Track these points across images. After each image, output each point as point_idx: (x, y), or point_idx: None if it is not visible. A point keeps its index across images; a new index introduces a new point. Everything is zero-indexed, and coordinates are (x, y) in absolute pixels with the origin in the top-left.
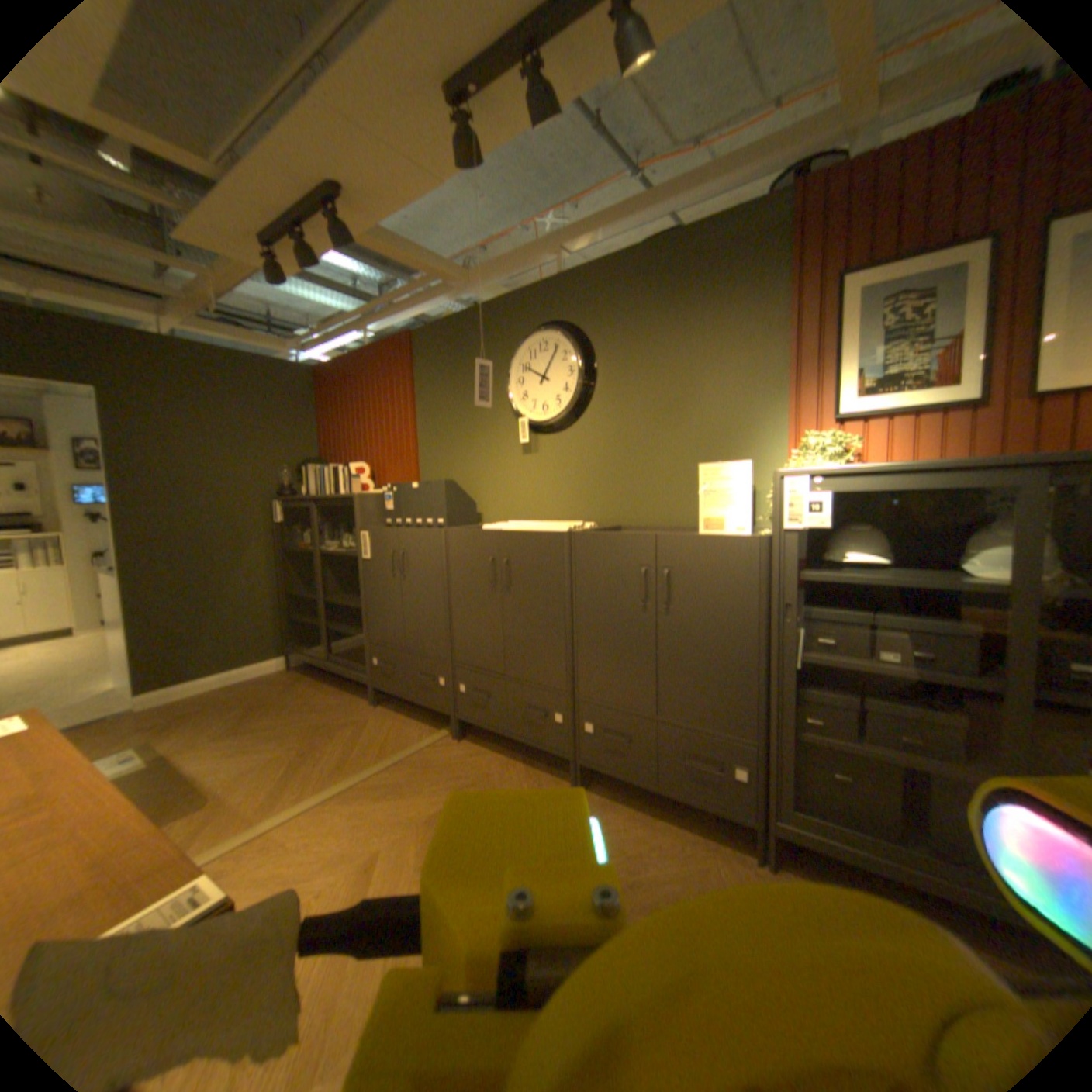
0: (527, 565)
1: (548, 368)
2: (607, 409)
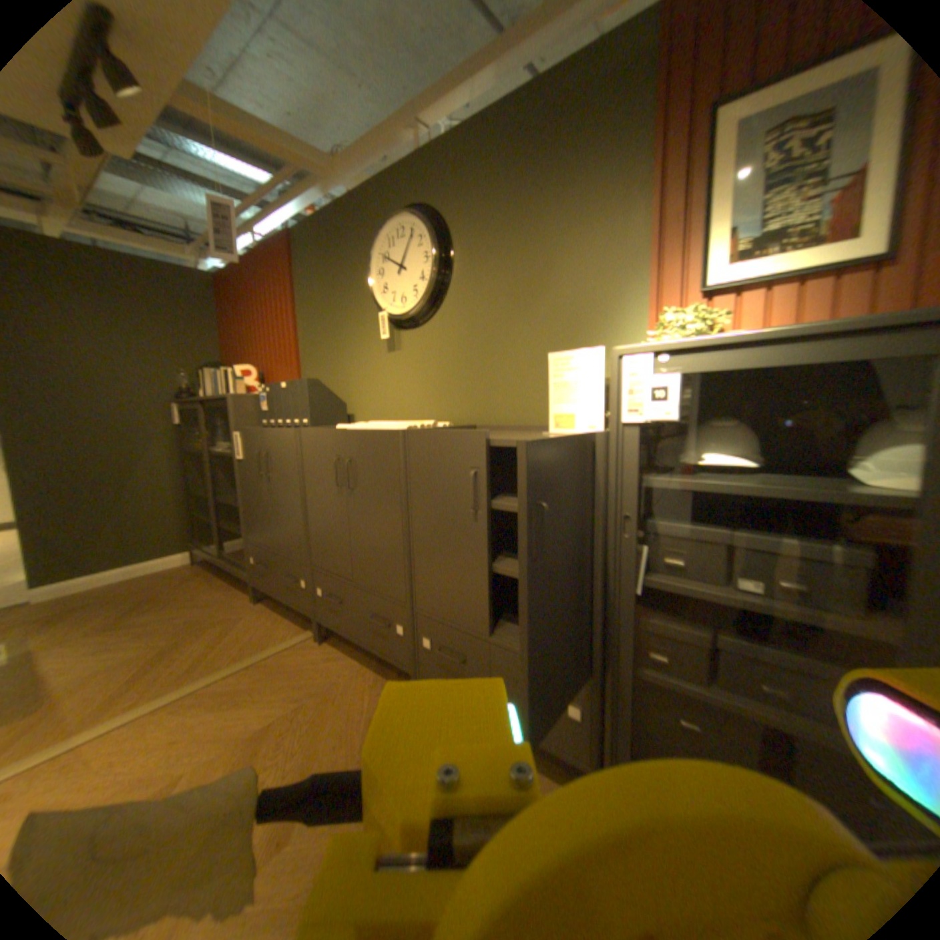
0: (368, 467)
1: (405, 256)
2: (463, 298)
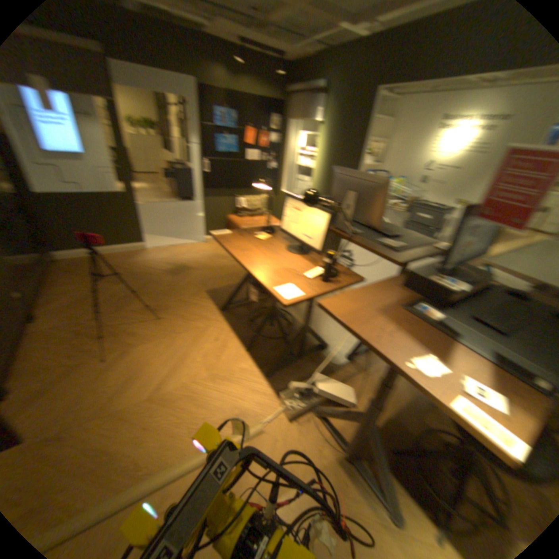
0: None
1: None
2: None
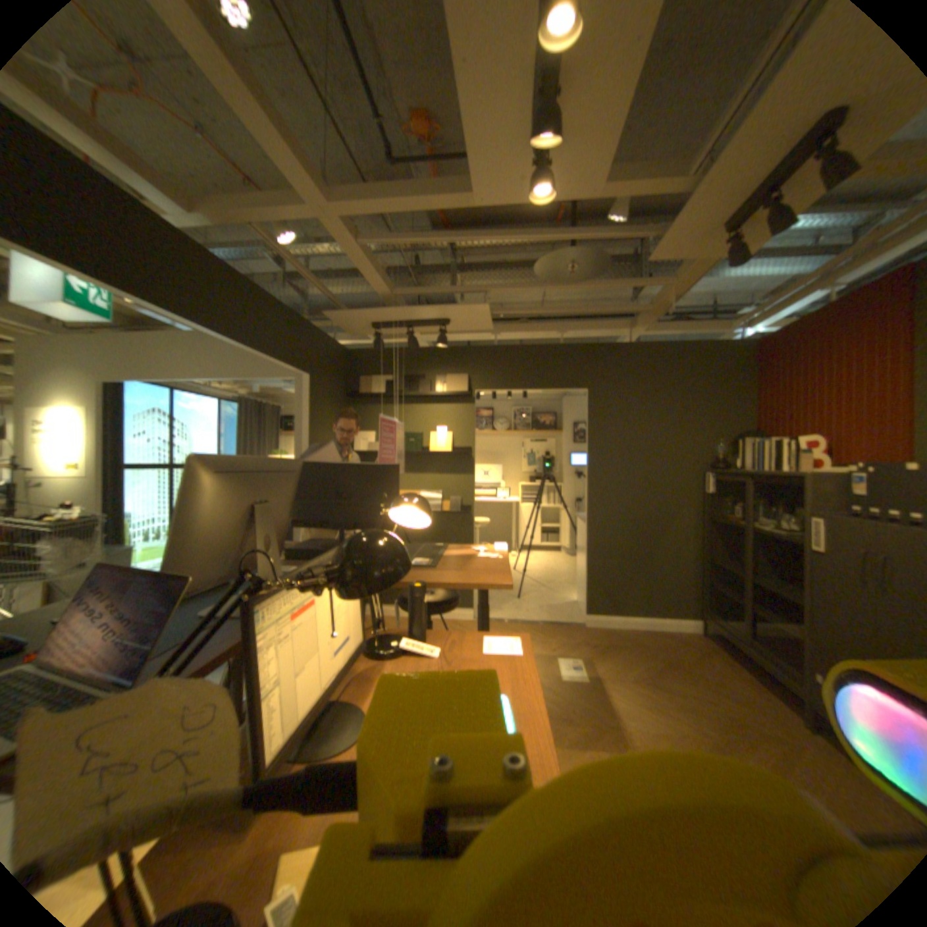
0: None
1: None
2: None
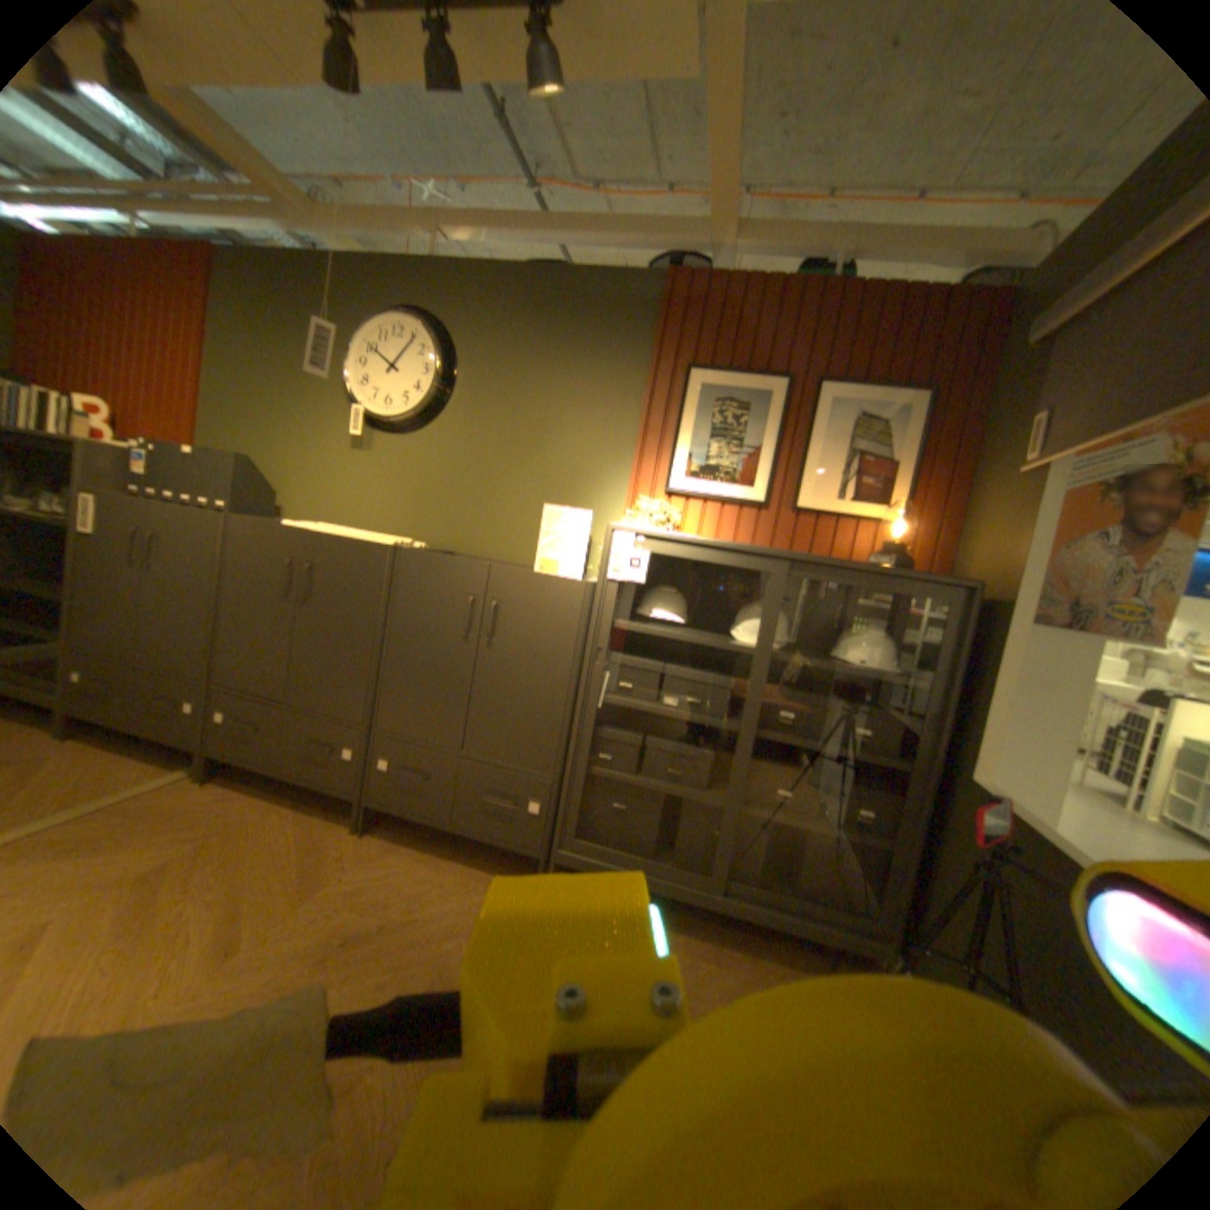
0: (336, 575)
1: (399, 356)
2: (460, 422)
